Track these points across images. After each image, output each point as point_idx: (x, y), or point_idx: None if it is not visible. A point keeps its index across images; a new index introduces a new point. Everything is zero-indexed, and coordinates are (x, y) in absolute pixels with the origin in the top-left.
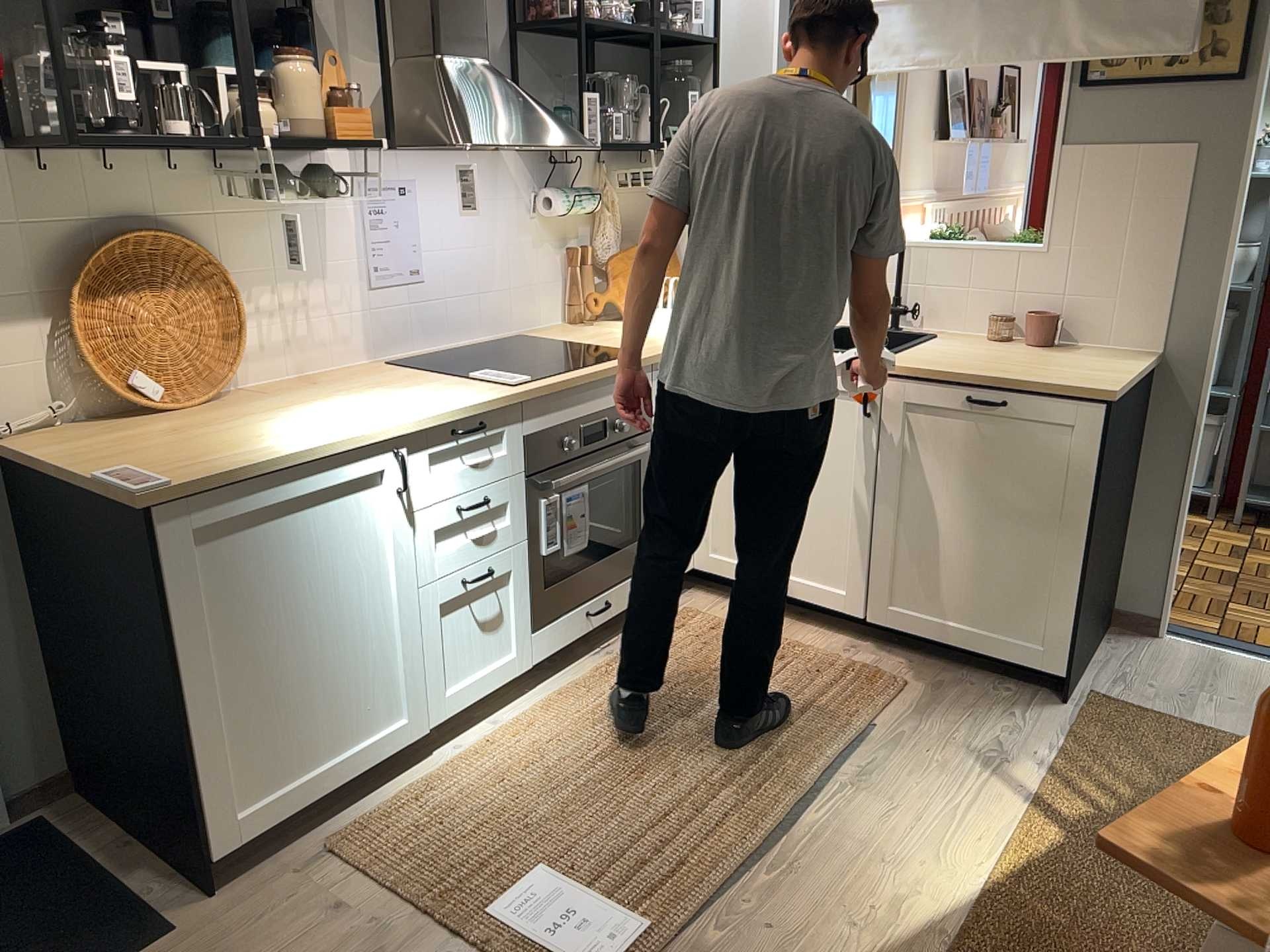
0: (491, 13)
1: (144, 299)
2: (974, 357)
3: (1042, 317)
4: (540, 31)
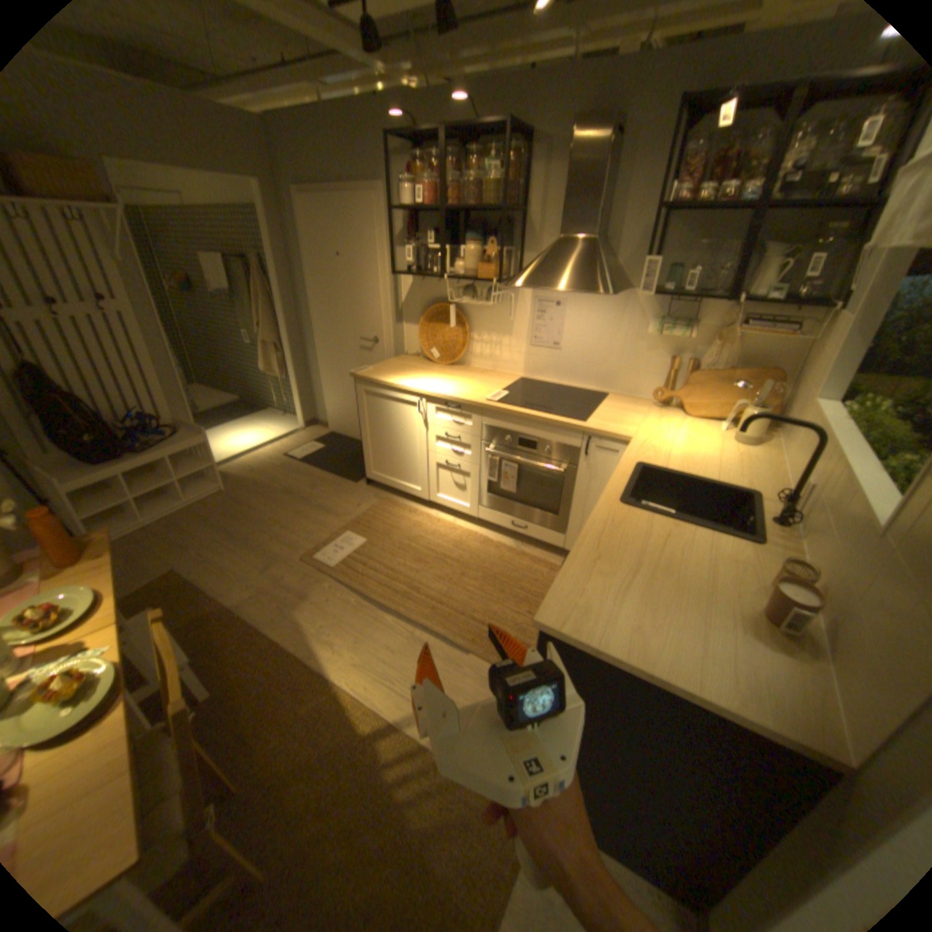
0: (651, 200)
1: (440, 326)
2: (664, 554)
3: (782, 590)
4: (692, 208)
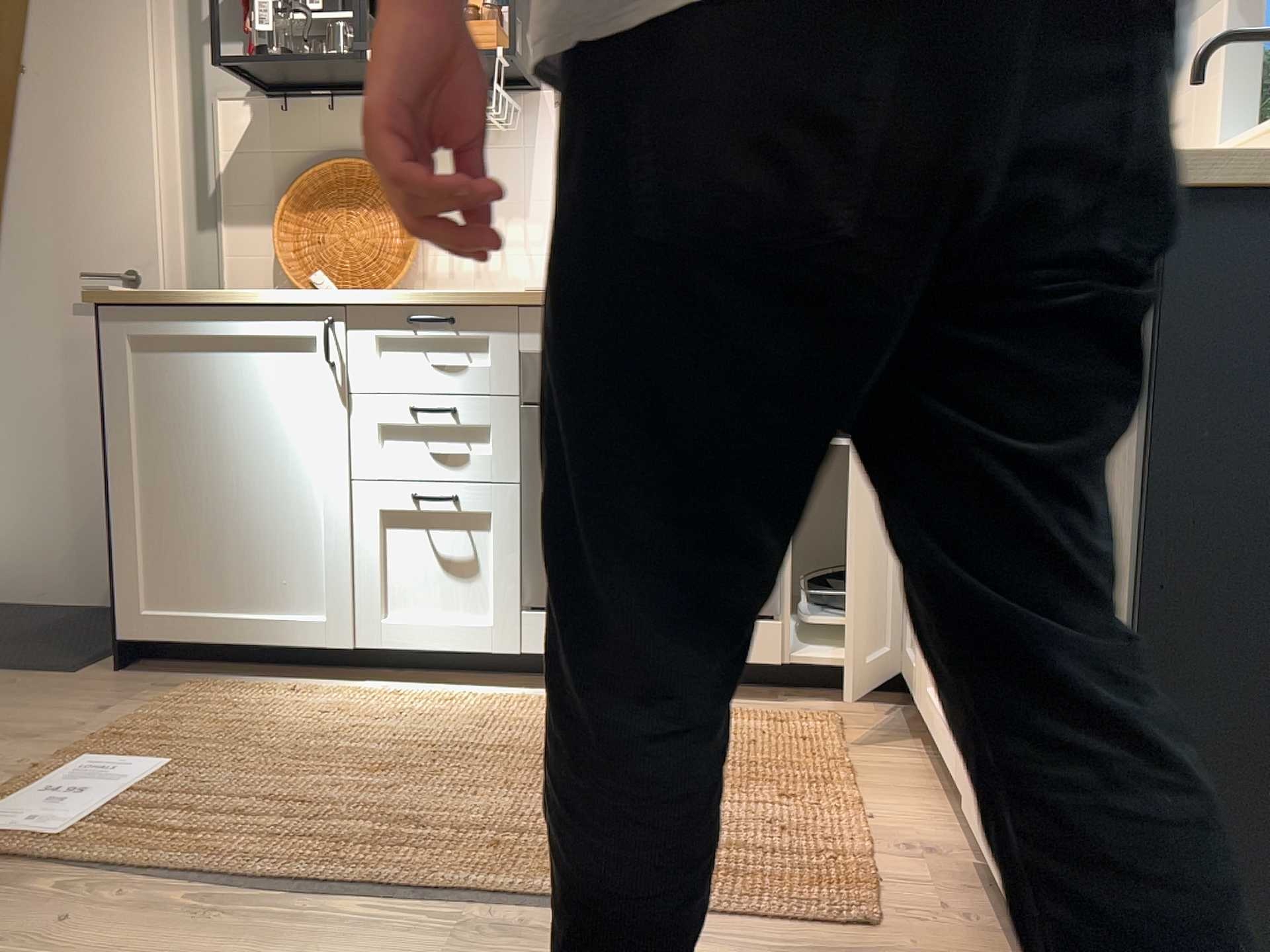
0: None
1: (338, 213)
2: None
3: None
4: None
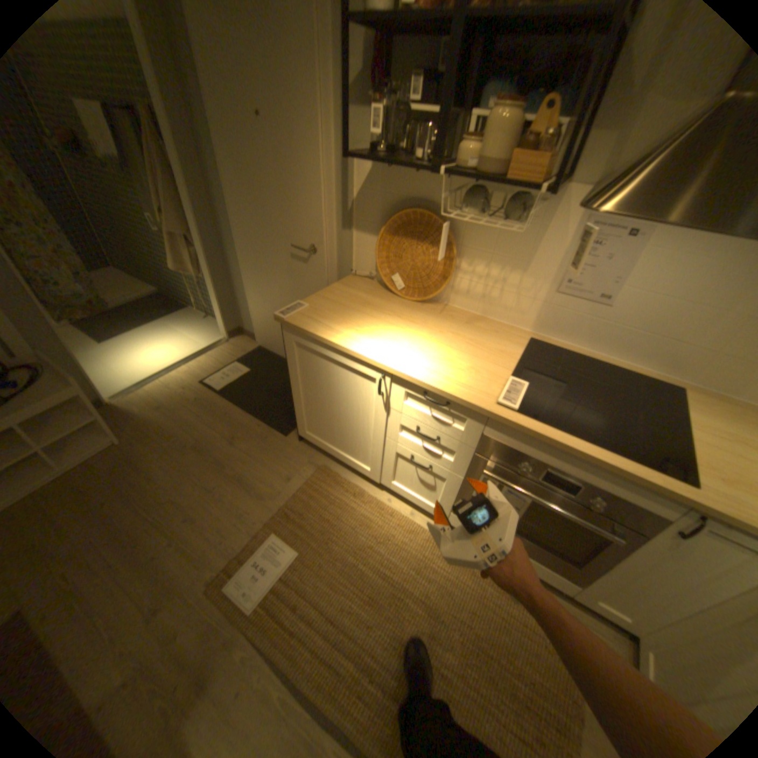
0: None
1: (411, 242)
2: None
3: None
4: None
